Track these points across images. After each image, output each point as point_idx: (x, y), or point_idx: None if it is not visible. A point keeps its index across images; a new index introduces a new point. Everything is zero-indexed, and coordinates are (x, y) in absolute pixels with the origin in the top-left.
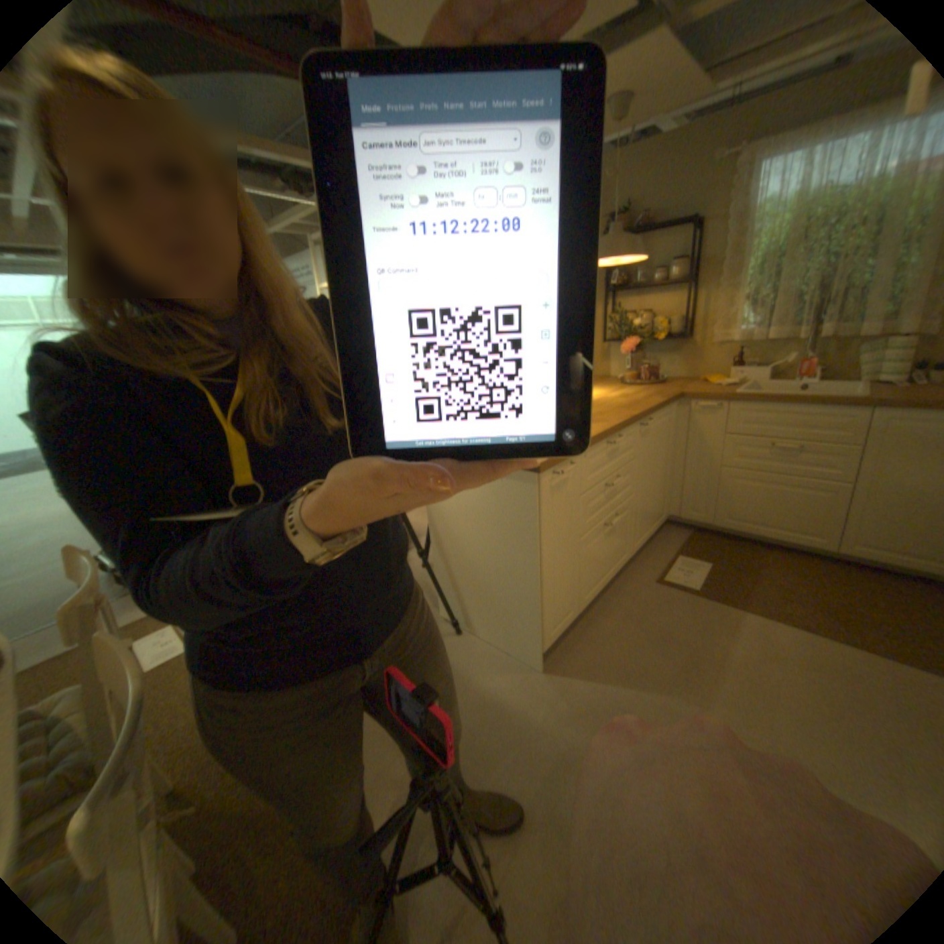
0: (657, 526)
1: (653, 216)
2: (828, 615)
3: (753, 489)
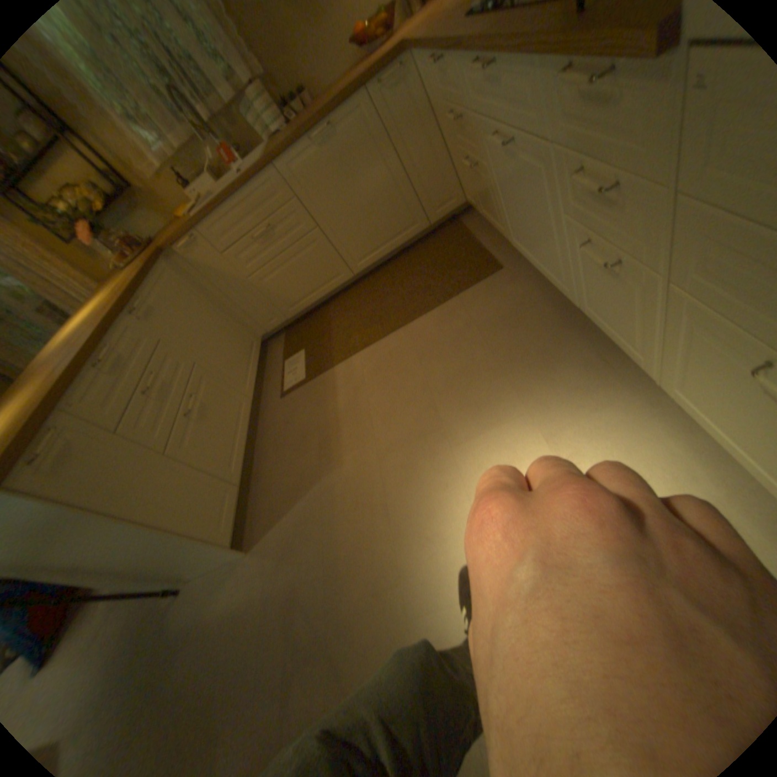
0: (256, 355)
1: None
2: (370, 324)
3: (280, 277)
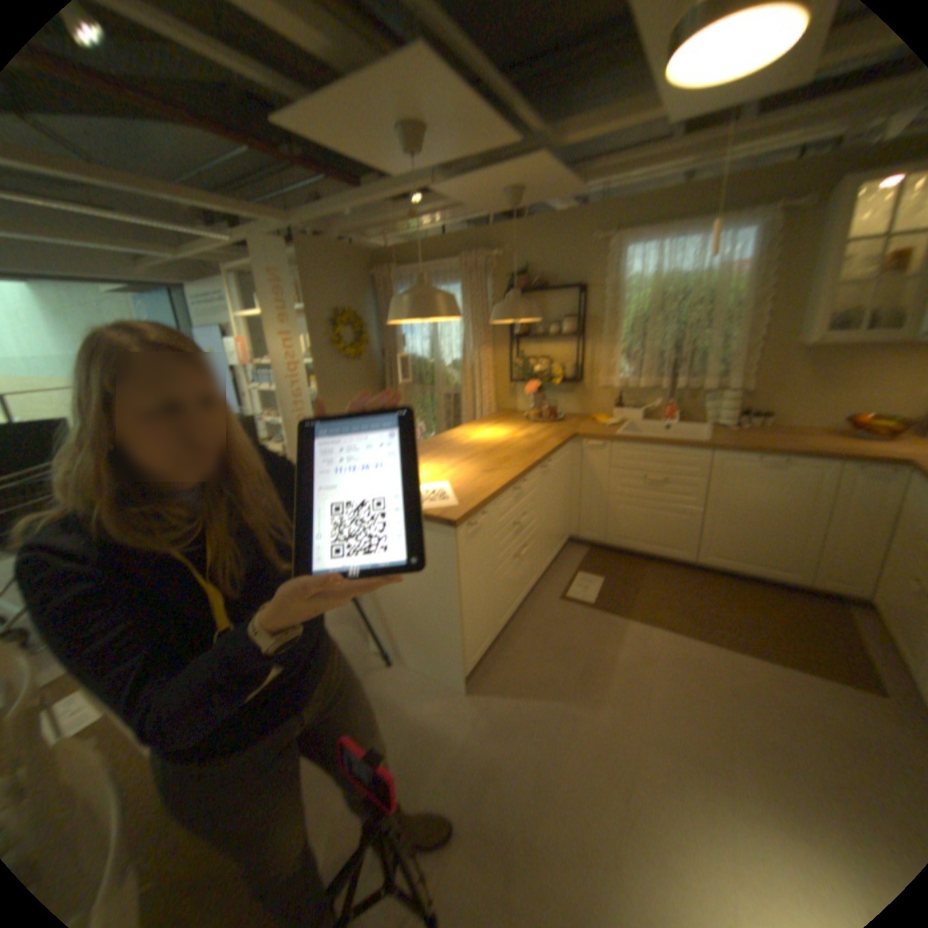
0: (560, 547)
1: (547, 280)
2: (688, 617)
3: (633, 513)
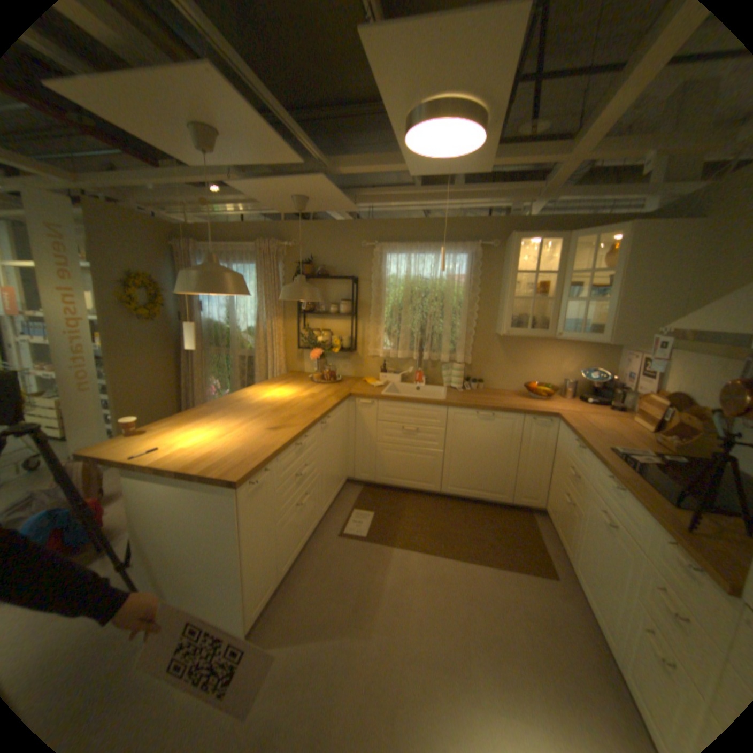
0: (338, 490)
1: (327, 272)
2: (435, 539)
3: (394, 457)
